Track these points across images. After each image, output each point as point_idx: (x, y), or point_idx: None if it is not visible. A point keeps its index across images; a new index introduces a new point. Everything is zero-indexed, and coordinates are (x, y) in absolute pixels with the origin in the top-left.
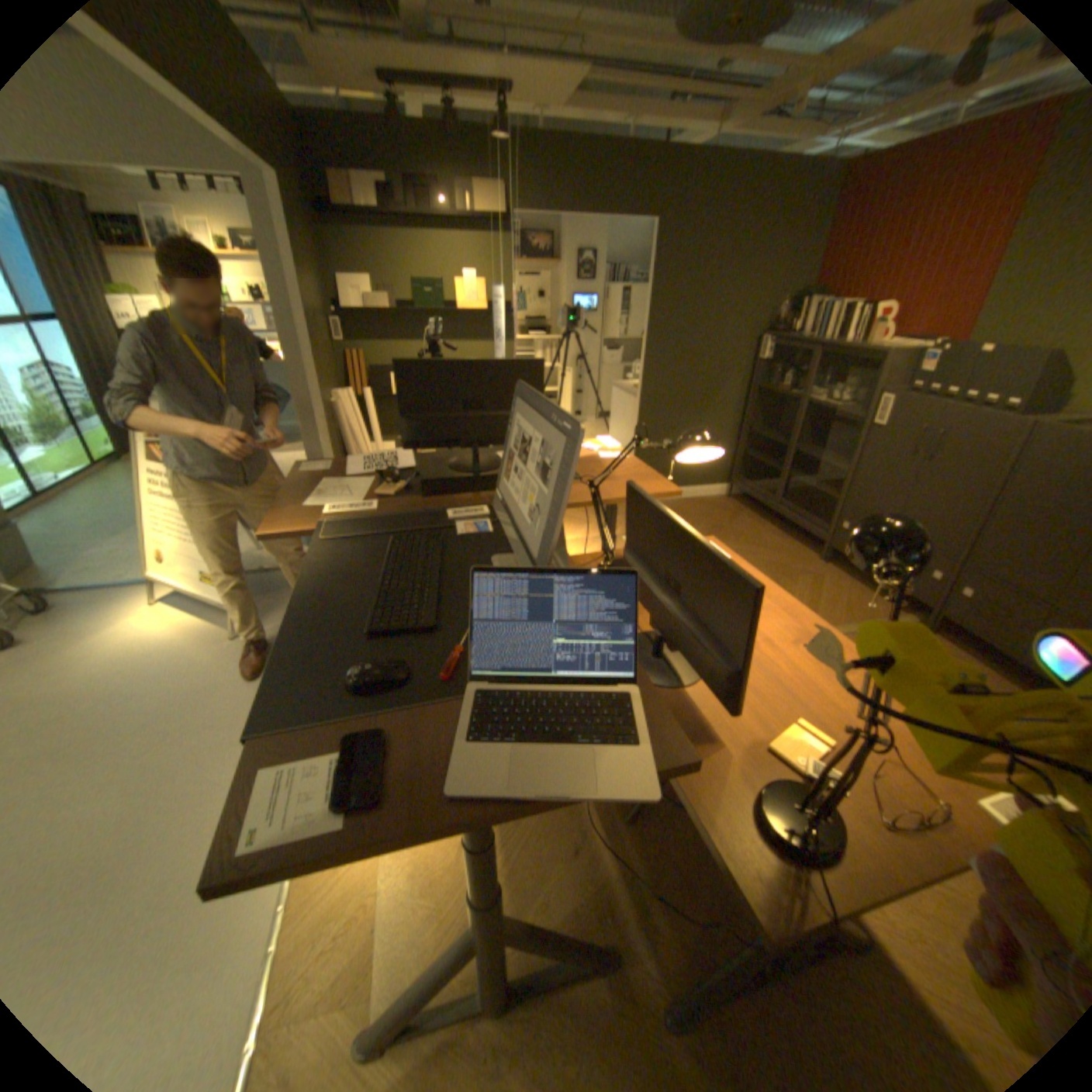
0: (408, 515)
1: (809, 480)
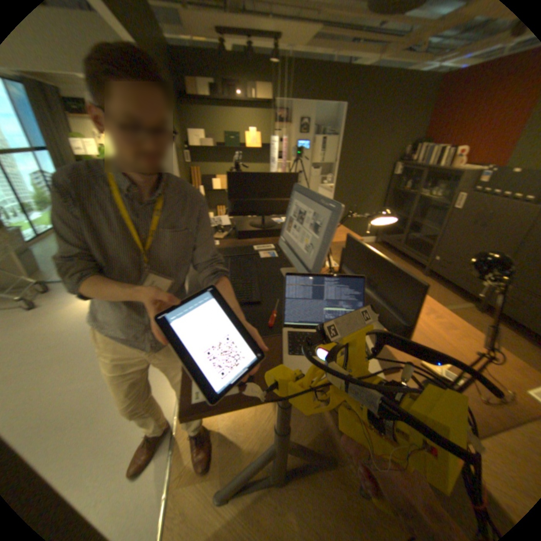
0: (235, 248)
1: (419, 235)
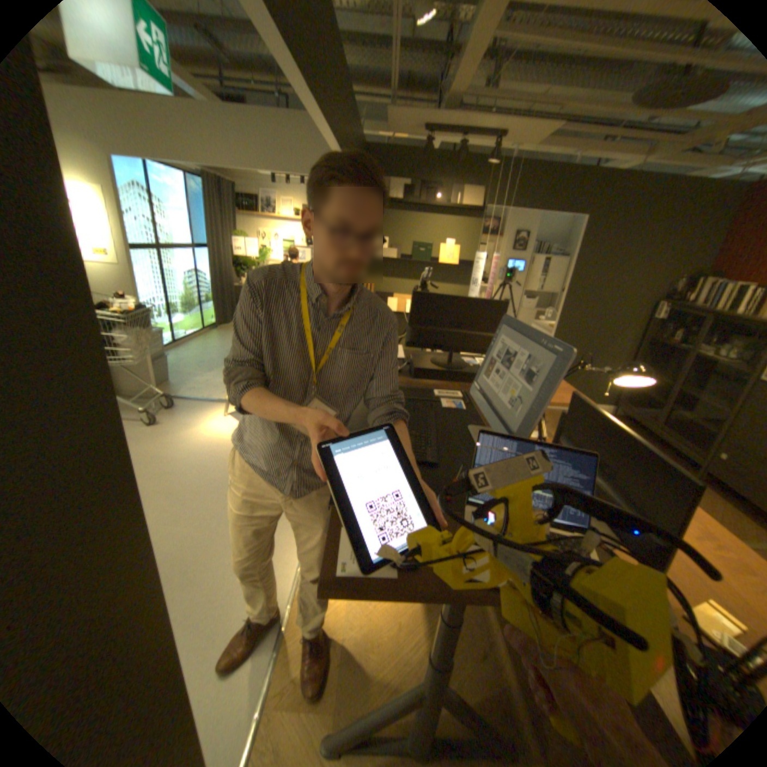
0: (408, 389)
1: (691, 415)
